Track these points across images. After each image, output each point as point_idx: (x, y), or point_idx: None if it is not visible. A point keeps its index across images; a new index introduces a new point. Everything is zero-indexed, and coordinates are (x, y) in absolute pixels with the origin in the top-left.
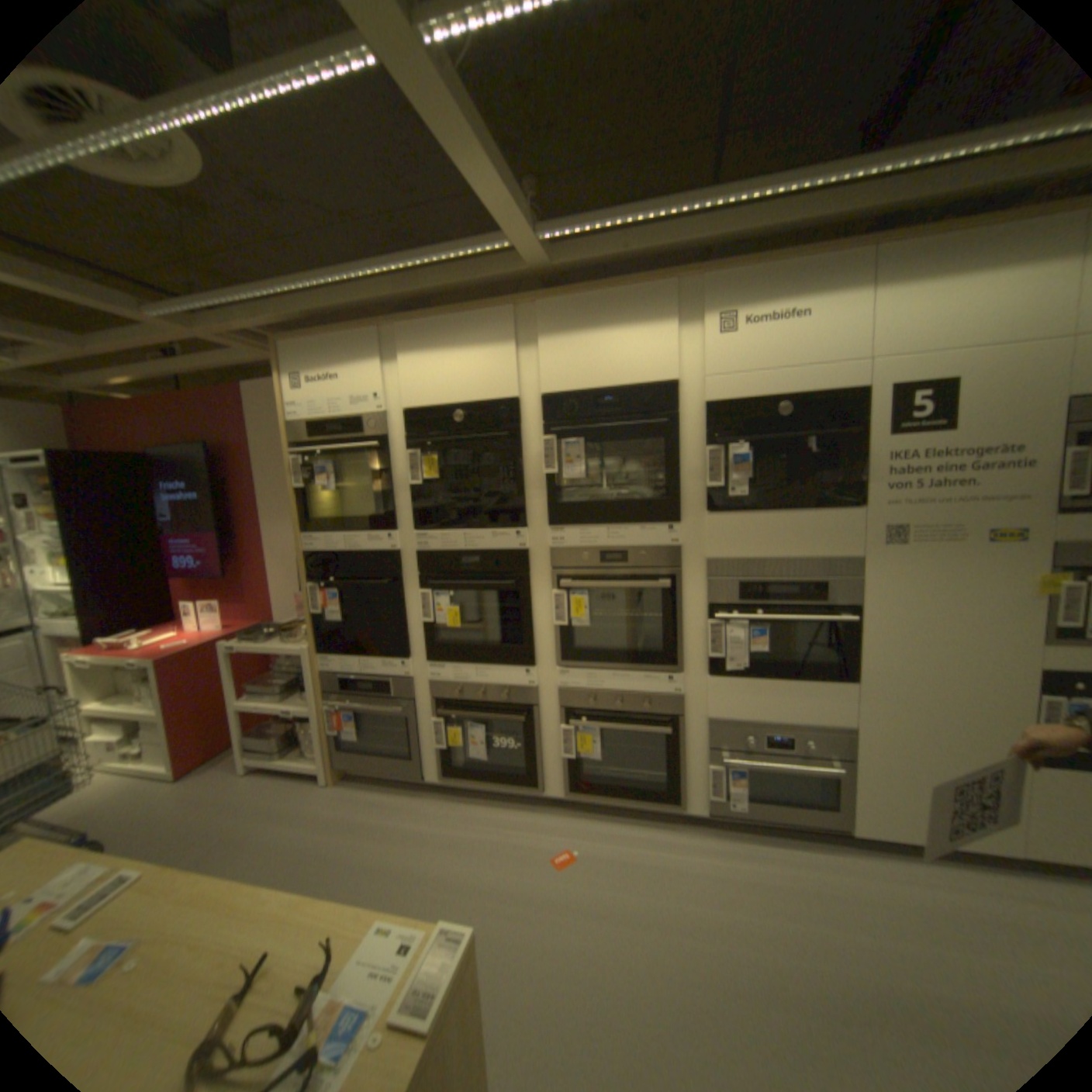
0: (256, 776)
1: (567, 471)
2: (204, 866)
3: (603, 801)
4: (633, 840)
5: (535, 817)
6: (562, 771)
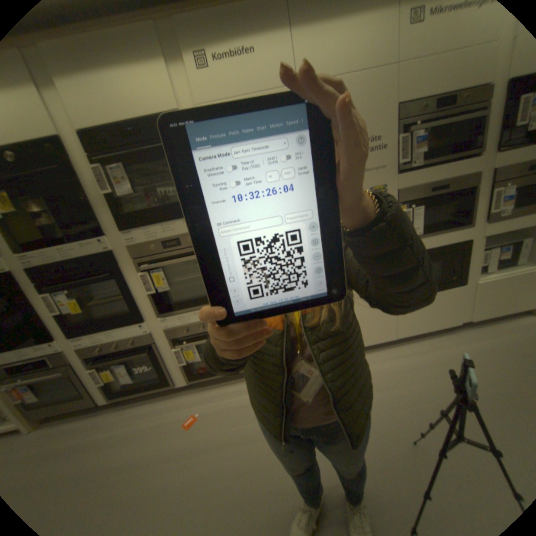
0: None
1: (118, 189)
2: None
3: (207, 379)
4: (227, 393)
5: (172, 400)
6: (180, 372)
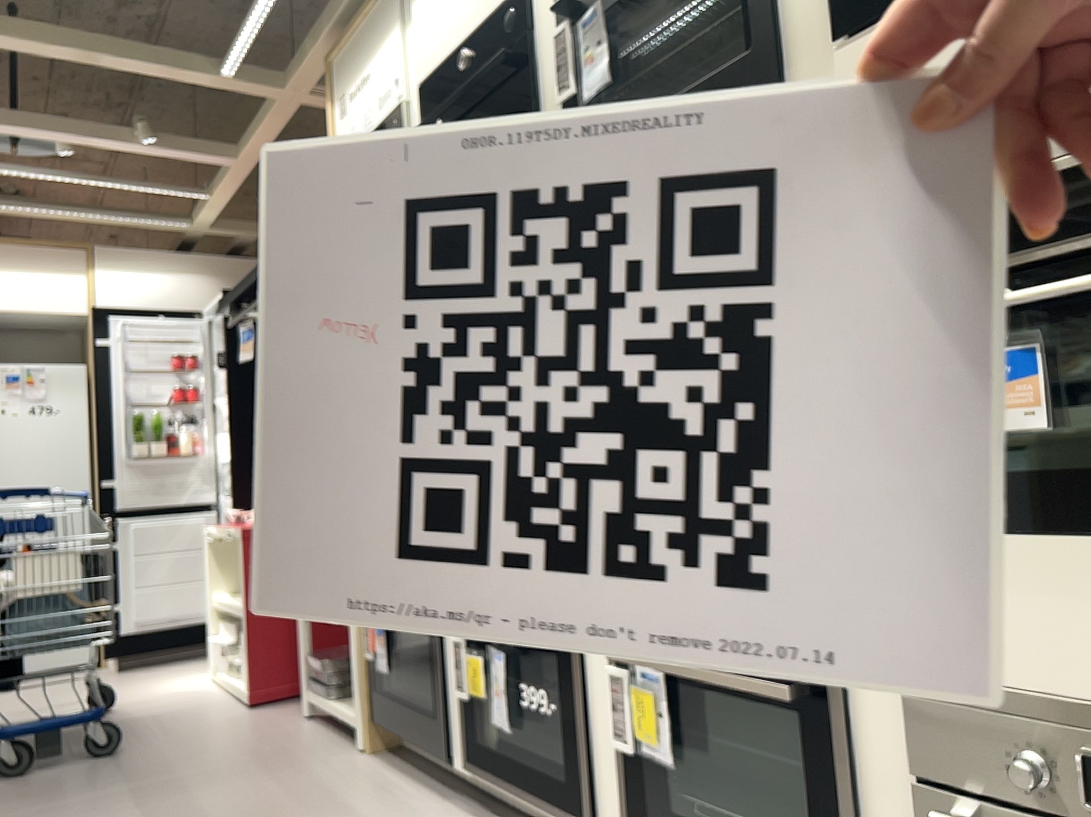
0: (323, 718)
1: (587, 76)
2: (169, 785)
3: None
4: None
5: None
6: (624, 782)
